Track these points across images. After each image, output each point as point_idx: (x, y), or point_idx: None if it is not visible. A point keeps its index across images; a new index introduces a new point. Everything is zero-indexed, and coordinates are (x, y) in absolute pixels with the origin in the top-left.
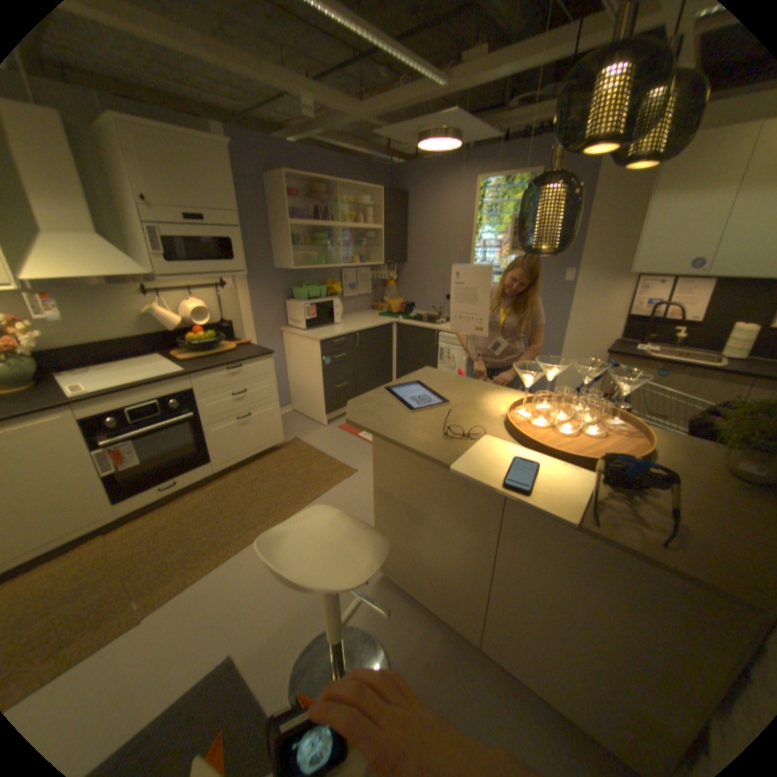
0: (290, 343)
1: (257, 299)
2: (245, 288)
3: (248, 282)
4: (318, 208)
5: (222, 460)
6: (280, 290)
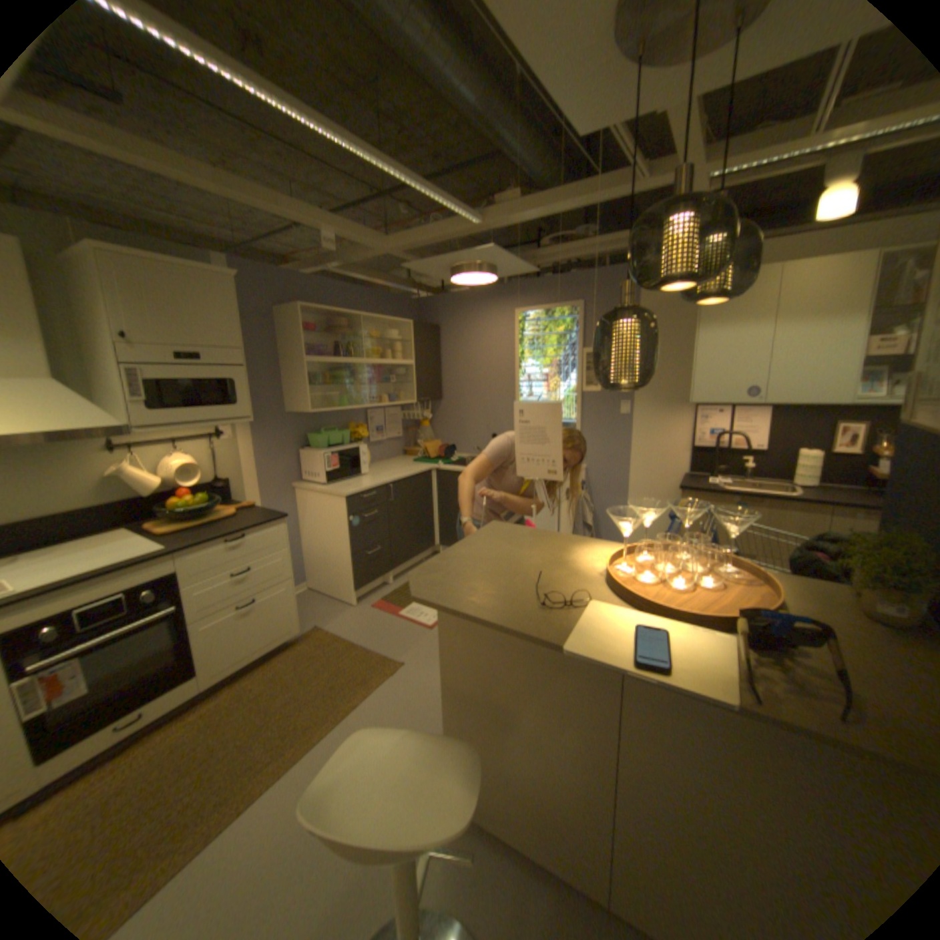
0: (305, 503)
1: (263, 450)
2: (247, 438)
3: (251, 430)
4: (339, 343)
5: (212, 672)
6: (293, 439)
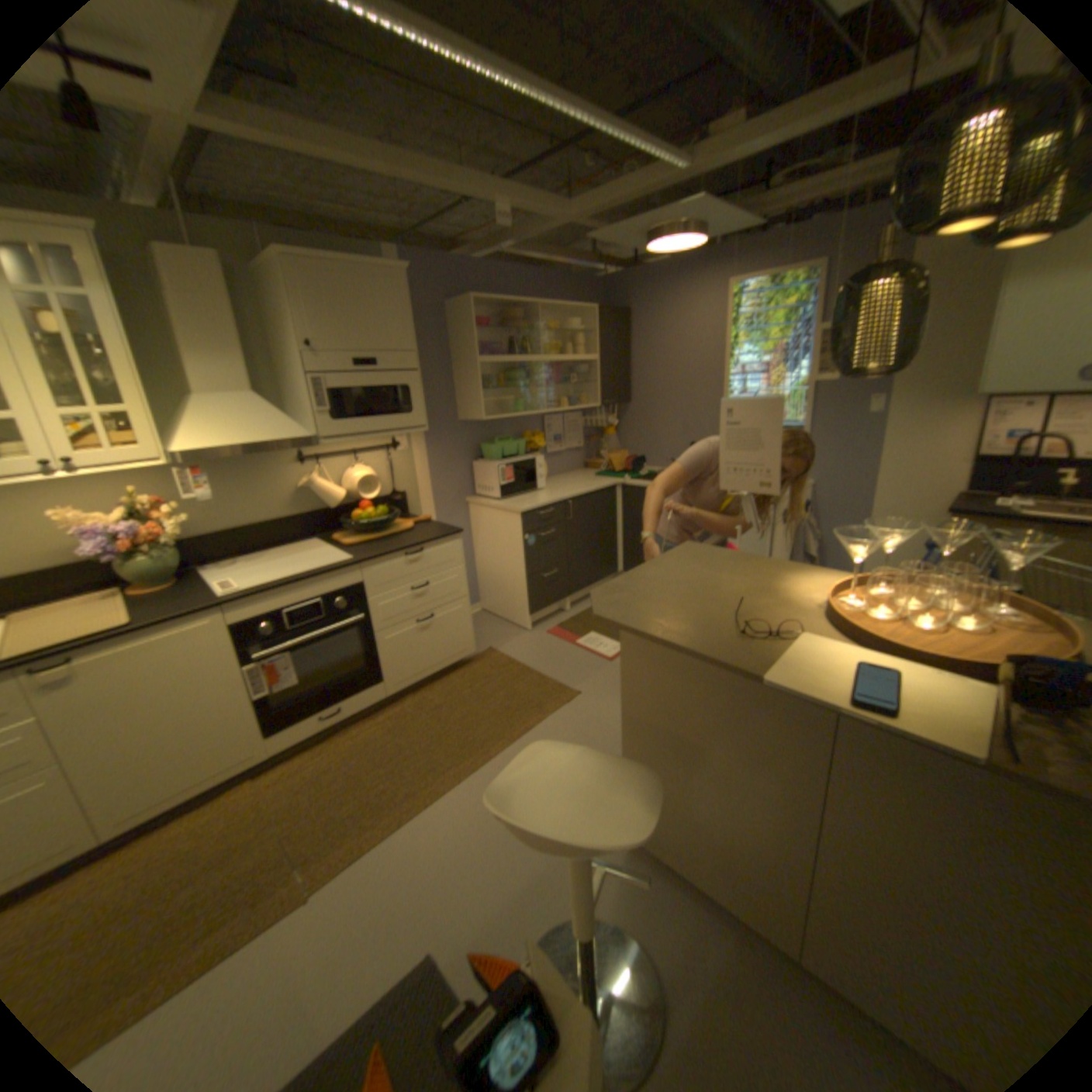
0: (479, 519)
1: (438, 461)
2: (422, 449)
3: (426, 441)
4: (514, 338)
5: (398, 679)
6: (467, 449)
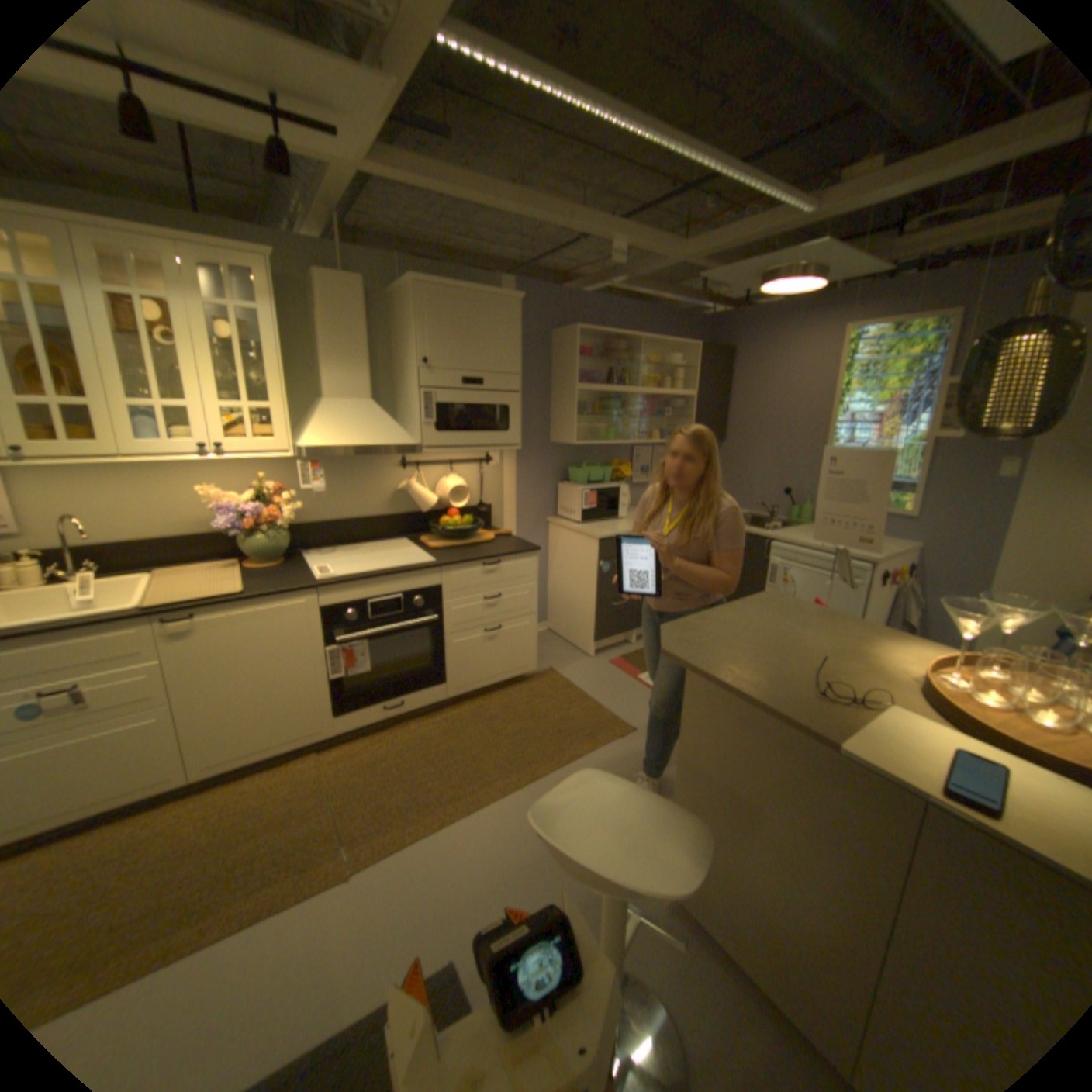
0: (556, 540)
1: (524, 480)
2: (511, 467)
3: (515, 459)
4: (613, 369)
5: (458, 684)
6: (553, 471)
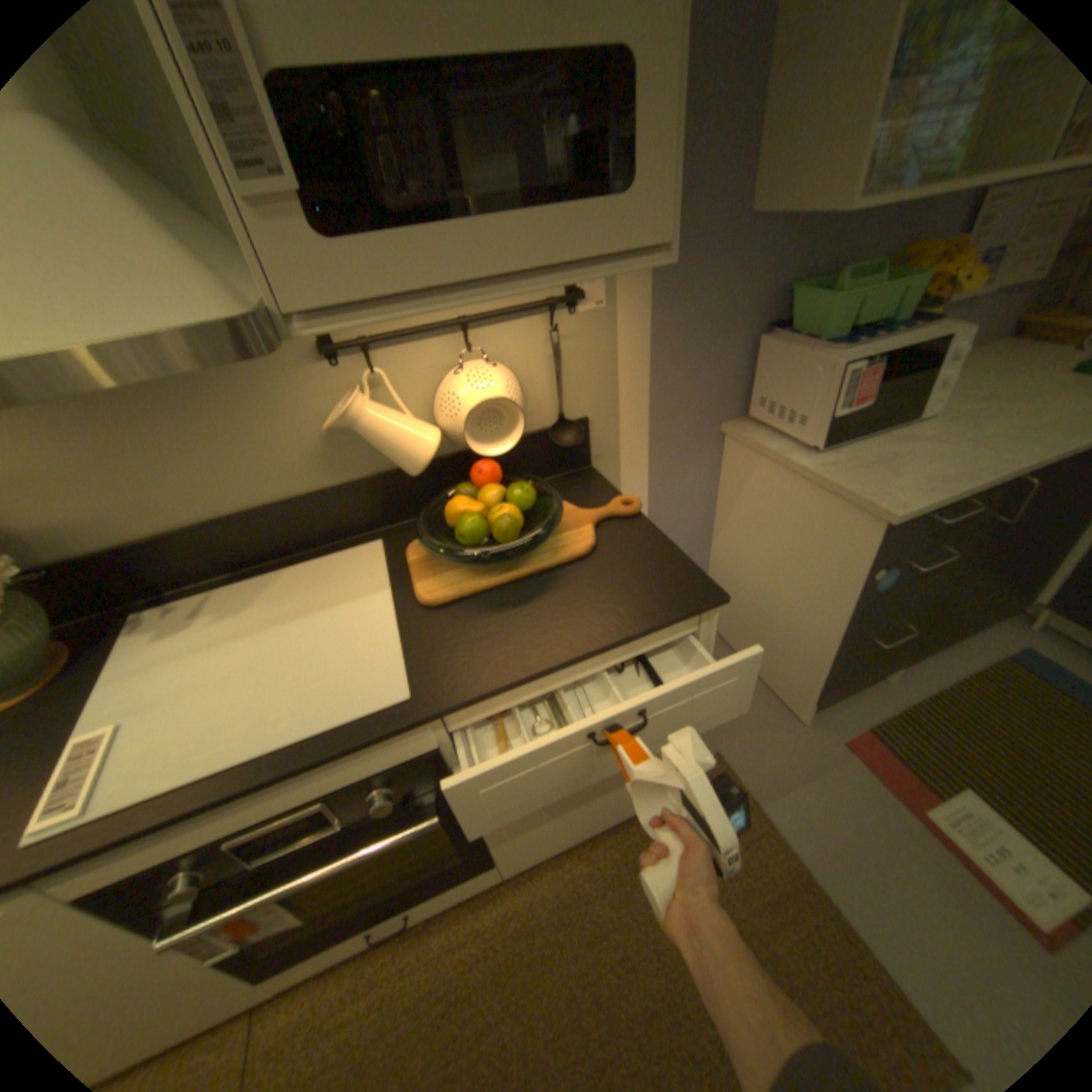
0: (742, 476)
1: (672, 337)
2: (638, 305)
3: (651, 280)
4: None
5: (524, 858)
6: (750, 300)
